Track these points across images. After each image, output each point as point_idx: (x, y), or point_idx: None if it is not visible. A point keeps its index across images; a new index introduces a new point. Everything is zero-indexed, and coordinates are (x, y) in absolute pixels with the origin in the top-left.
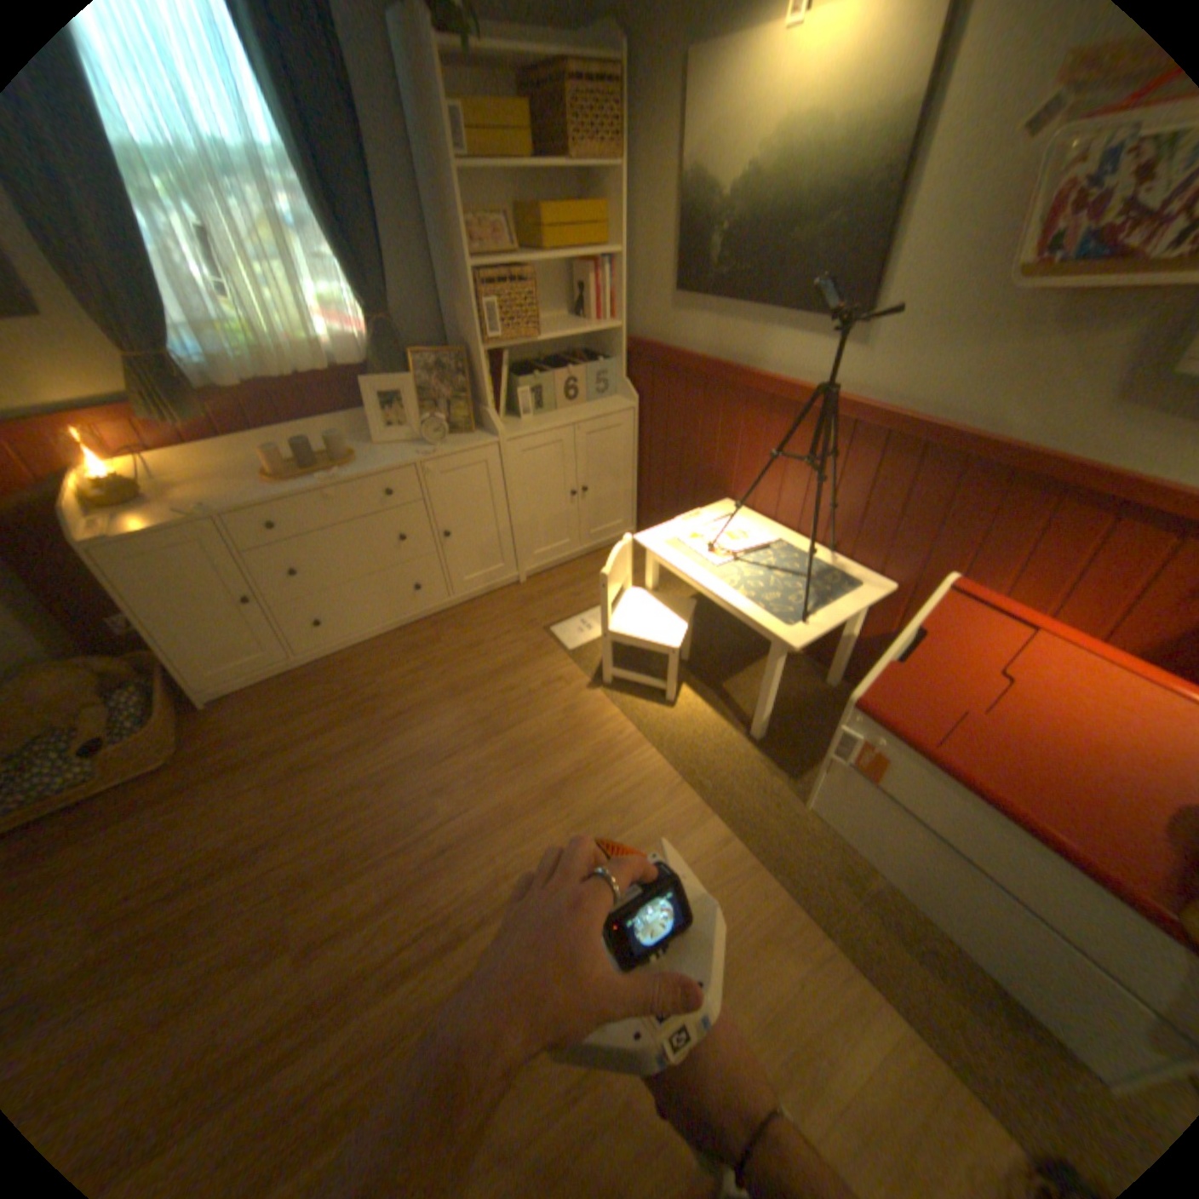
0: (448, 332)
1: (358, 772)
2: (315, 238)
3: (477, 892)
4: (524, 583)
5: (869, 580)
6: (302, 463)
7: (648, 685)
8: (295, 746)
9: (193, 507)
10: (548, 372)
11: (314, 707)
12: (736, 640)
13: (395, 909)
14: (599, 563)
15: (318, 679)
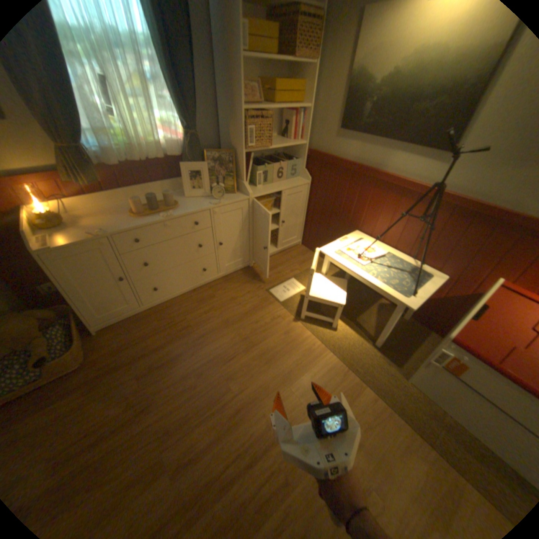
0: (222, 141)
1: (186, 369)
2: (162, 87)
3: (260, 434)
4: (251, 267)
5: (435, 274)
6: (150, 207)
7: (324, 321)
8: (149, 355)
9: (97, 231)
10: (270, 164)
11: (156, 333)
12: (358, 297)
13: (219, 445)
14: (286, 257)
15: (155, 317)
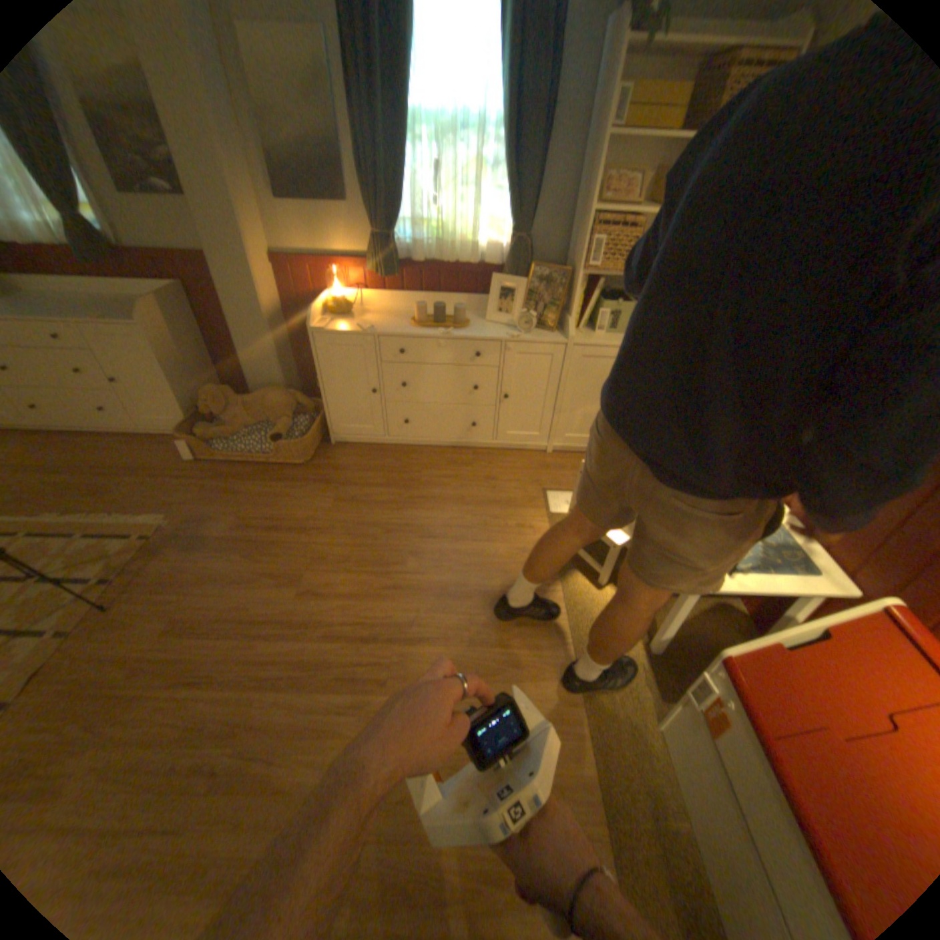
0: (568, 256)
1: (381, 519)
2: (501, 176)
3: (398, 623)
4: (548, 454)
5: (834, 577)
6: (437, 320)
7: (589, 565)
8: (361, 487)
9: (368, 327)
10: (631, 303)
11: (382, 471)
12: None
13: (354, 603)
14: None
15: (393, 456)
